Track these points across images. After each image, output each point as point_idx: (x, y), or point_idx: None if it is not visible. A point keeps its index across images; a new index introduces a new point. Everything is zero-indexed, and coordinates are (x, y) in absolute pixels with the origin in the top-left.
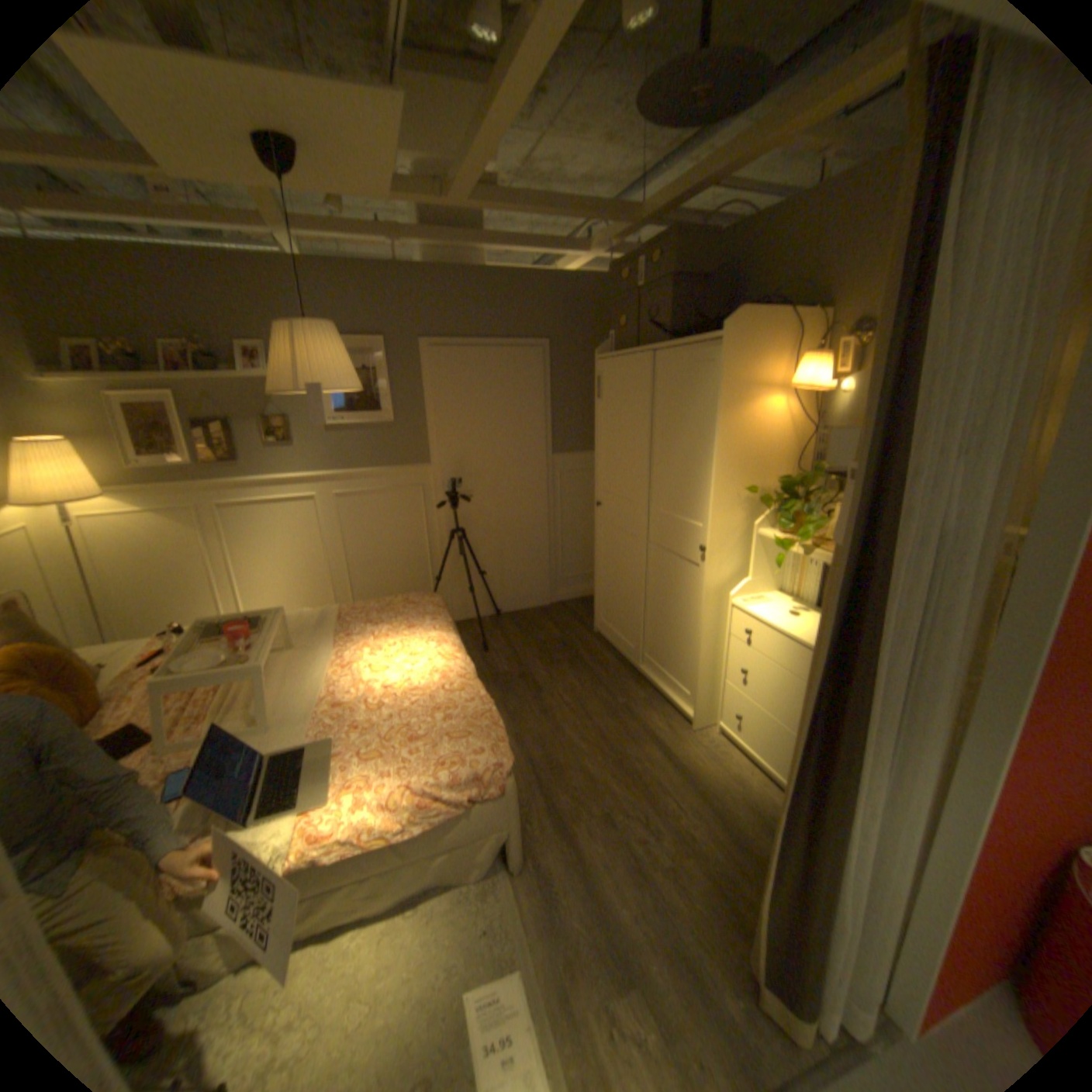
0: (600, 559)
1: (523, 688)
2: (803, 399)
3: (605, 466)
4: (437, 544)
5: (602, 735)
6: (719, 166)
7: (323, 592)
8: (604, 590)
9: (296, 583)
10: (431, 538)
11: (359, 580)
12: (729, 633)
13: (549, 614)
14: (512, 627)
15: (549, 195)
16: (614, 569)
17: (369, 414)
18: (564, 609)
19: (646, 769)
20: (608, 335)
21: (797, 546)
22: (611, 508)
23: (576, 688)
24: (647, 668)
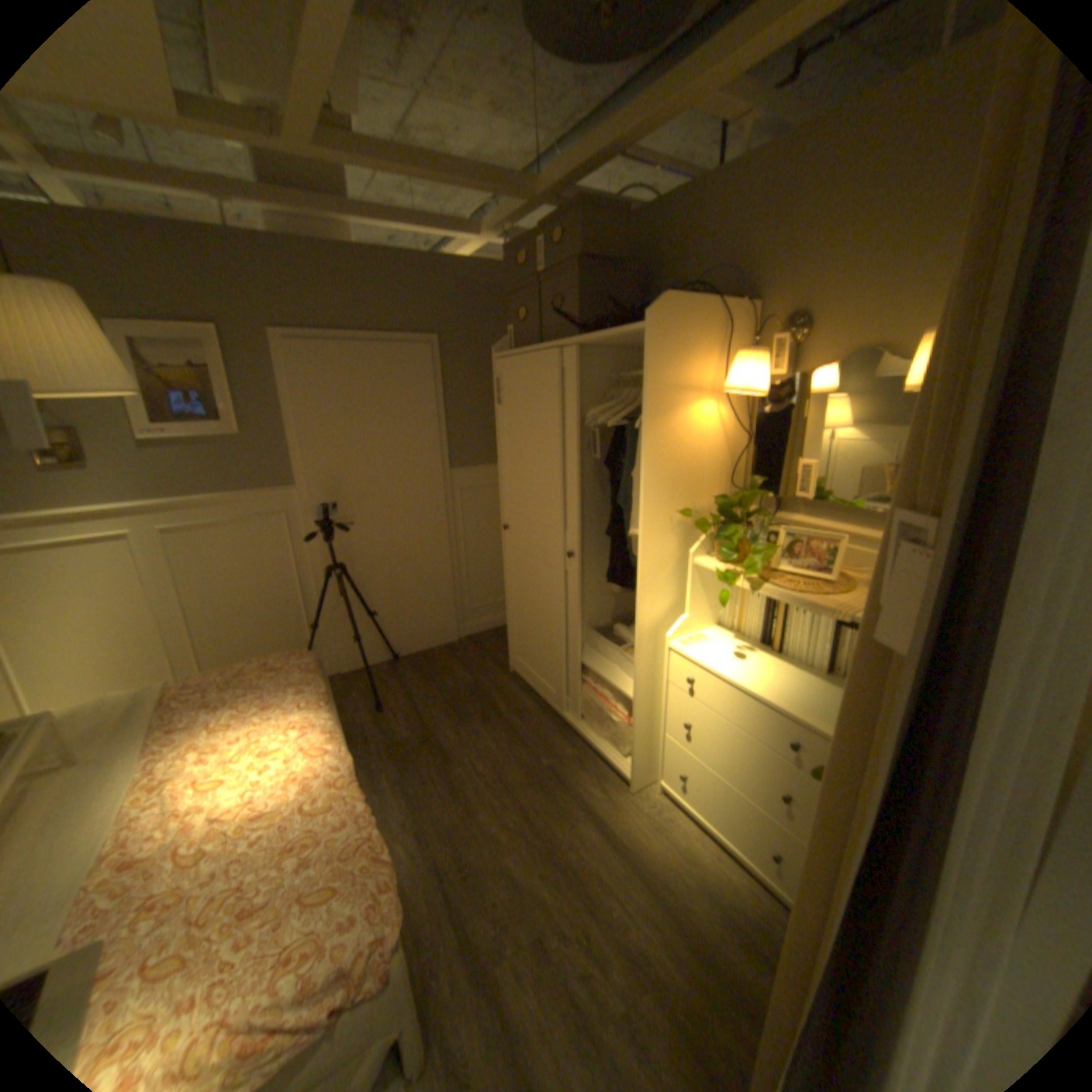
0: (512, 590)
1: (426, 759)
2: (733, 405)
3: (511, 483)
4: (311, 583)
5: (525, 816)
6: (626, 128)
7: (153, 658)
8: (519, 625)
9: (110, 650)
10: (302, 576)
11: (205, 638)
12: (667, 681)
13: (457, 654)
14: (413, 675)
15: (422, 153)
16: (529, 602)
17: (203, 425)
18: (475, 645)
19: (581, 860)
20: (507, 332)
21: (742, 580)
22: (521, 532)
23: (491, 751)
24: (573, 716)
